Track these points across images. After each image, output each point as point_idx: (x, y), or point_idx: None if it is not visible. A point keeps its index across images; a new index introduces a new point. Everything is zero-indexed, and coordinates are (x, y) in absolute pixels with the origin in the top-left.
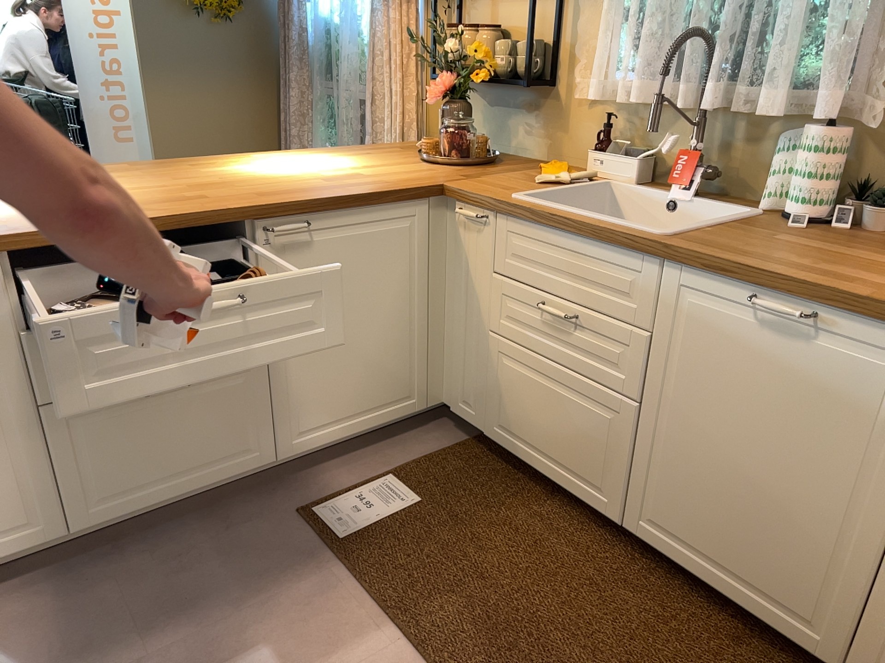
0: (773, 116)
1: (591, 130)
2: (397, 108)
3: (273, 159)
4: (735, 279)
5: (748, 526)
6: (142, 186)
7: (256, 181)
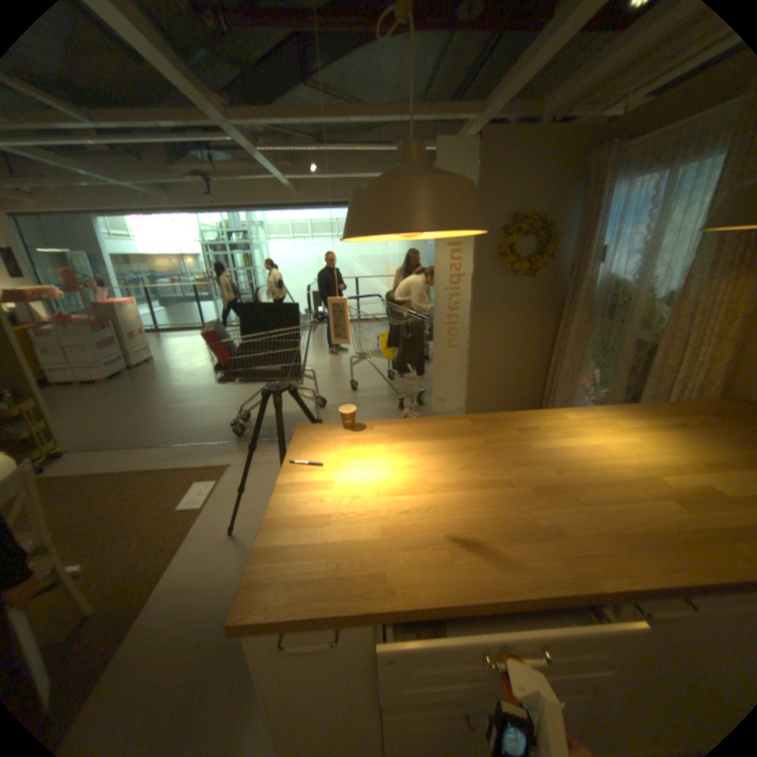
0: None
1: None
2: (703, 366)
3: (589, 428)
4: None
5: None
6: (489, 480)
7: (597, 487)
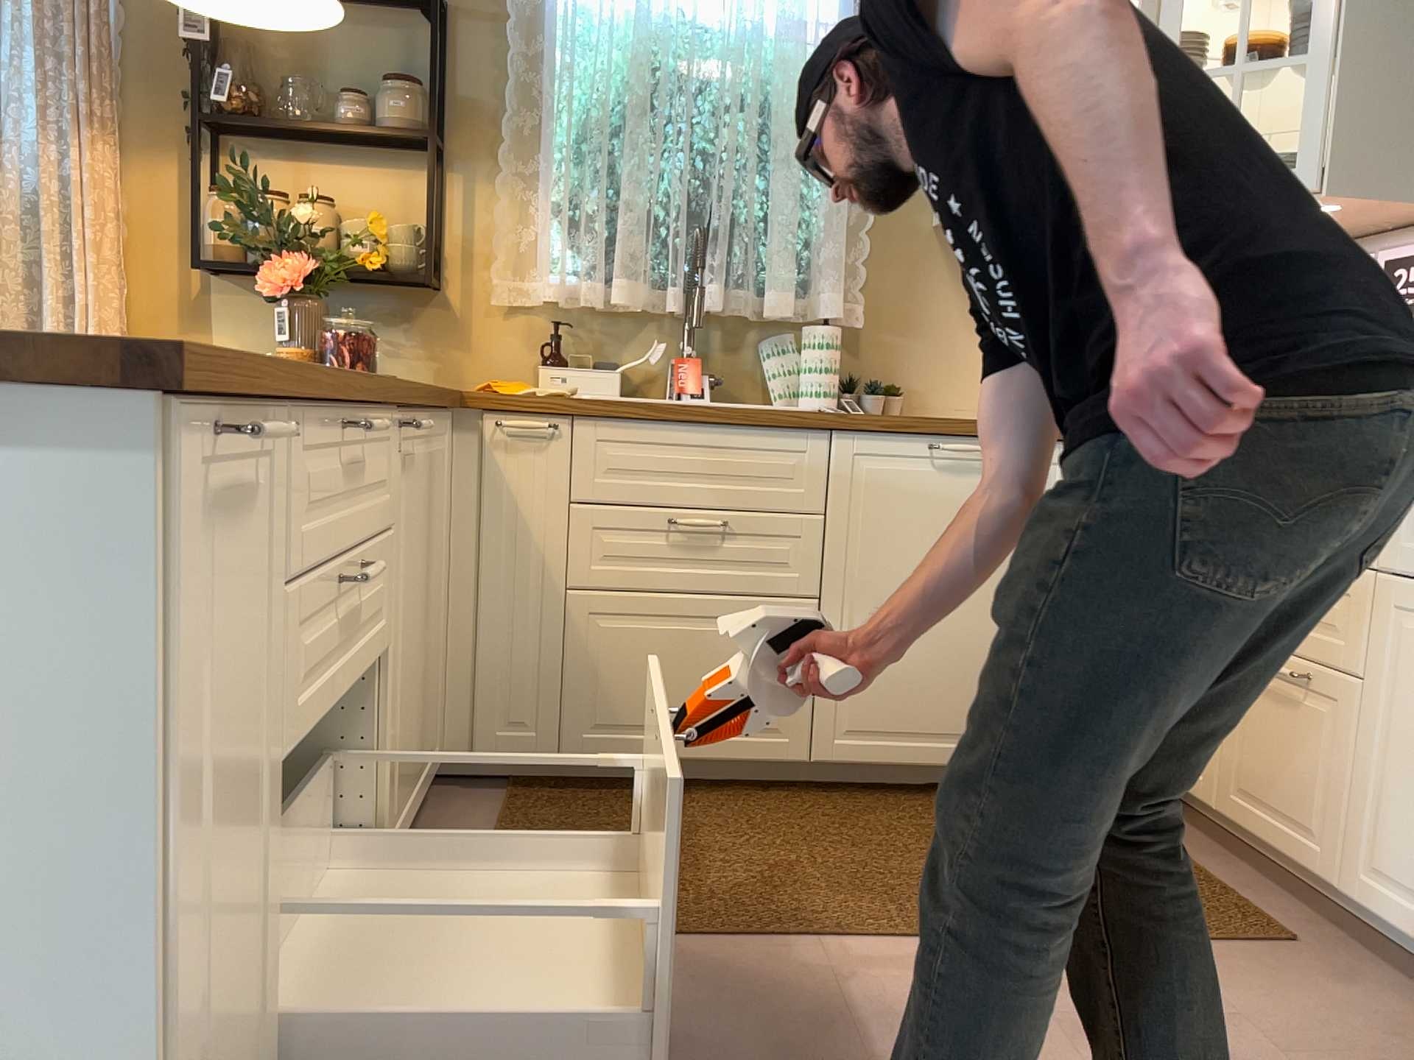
0: (790, 312)
1: (515, 344)
2: (97, 316)
3: None
4: (916, 431)
5: (957, 675)
6: None
7: None
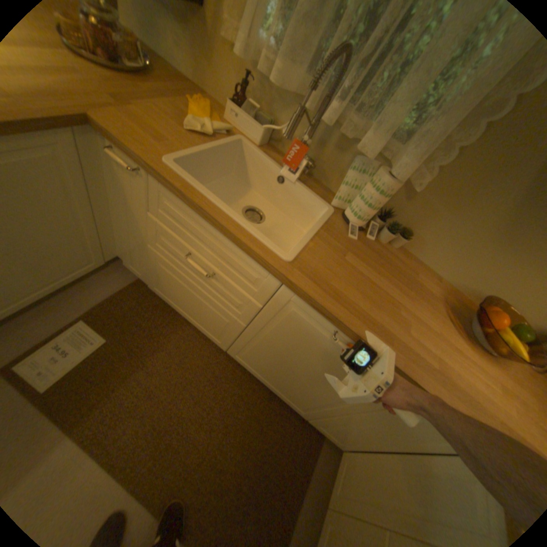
0: (372, 156)
1: (231, 74)
2: None
3: None
4: (331, 322)
5: (289, 384)
6: None
7: None
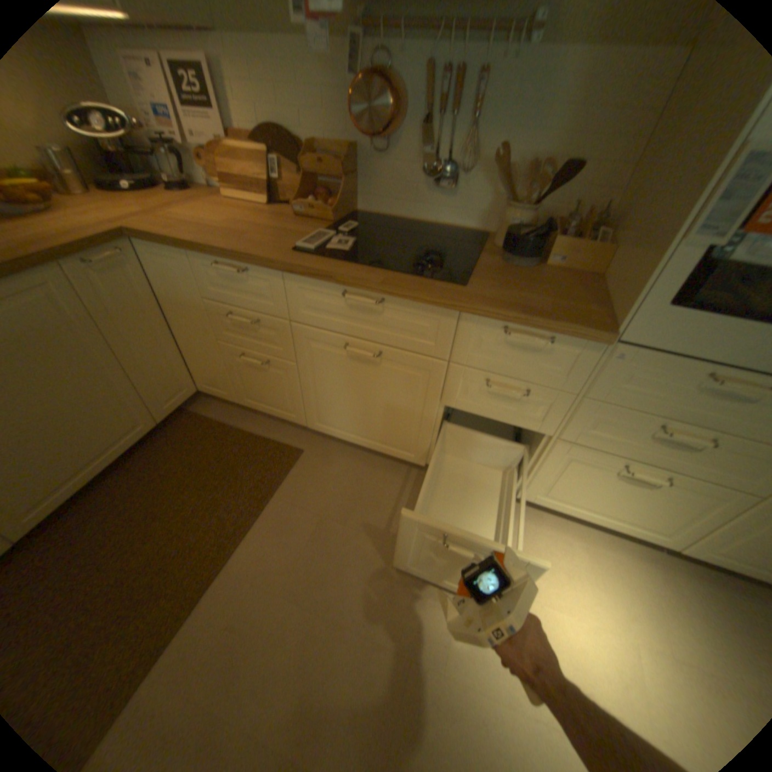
0: None
1: None
2: None
3: None
4: None
5: (77, 433)
6: None
7: None
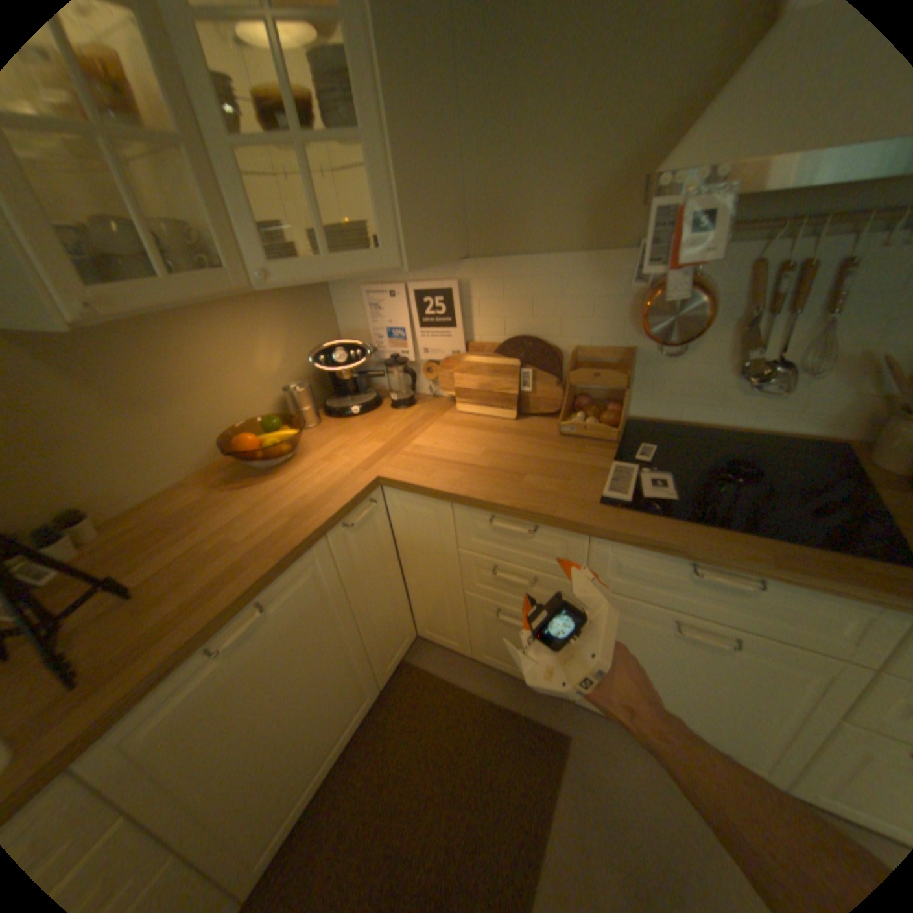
0: None
1: None
2: None
3: None
4: (182, 663)
5: (314, 731)
6: None
7: None
